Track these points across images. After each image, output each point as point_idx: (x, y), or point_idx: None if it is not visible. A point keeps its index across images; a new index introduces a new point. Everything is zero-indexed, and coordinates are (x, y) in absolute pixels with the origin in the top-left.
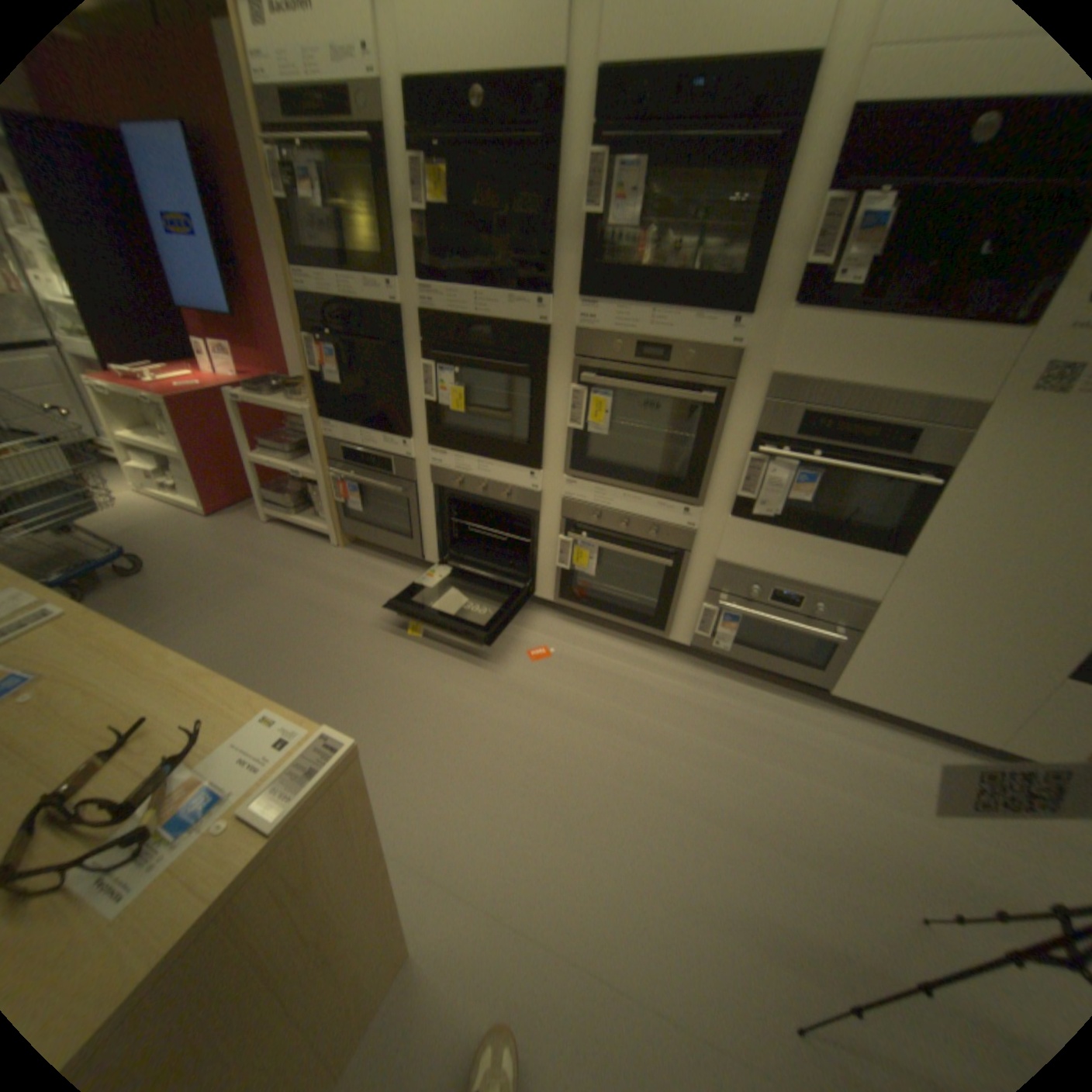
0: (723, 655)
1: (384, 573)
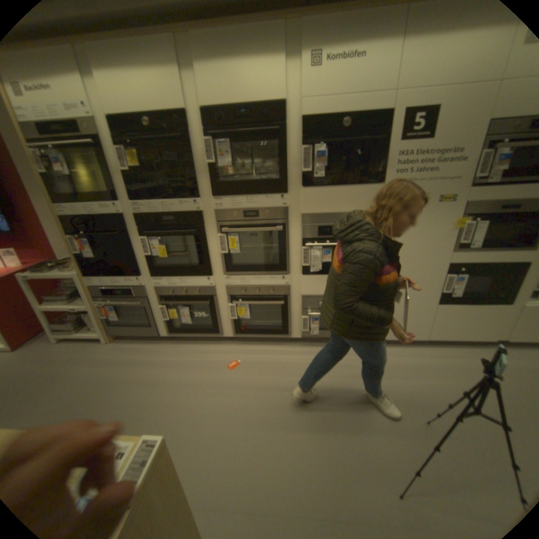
0: (316, 337)
1: (138, 349)
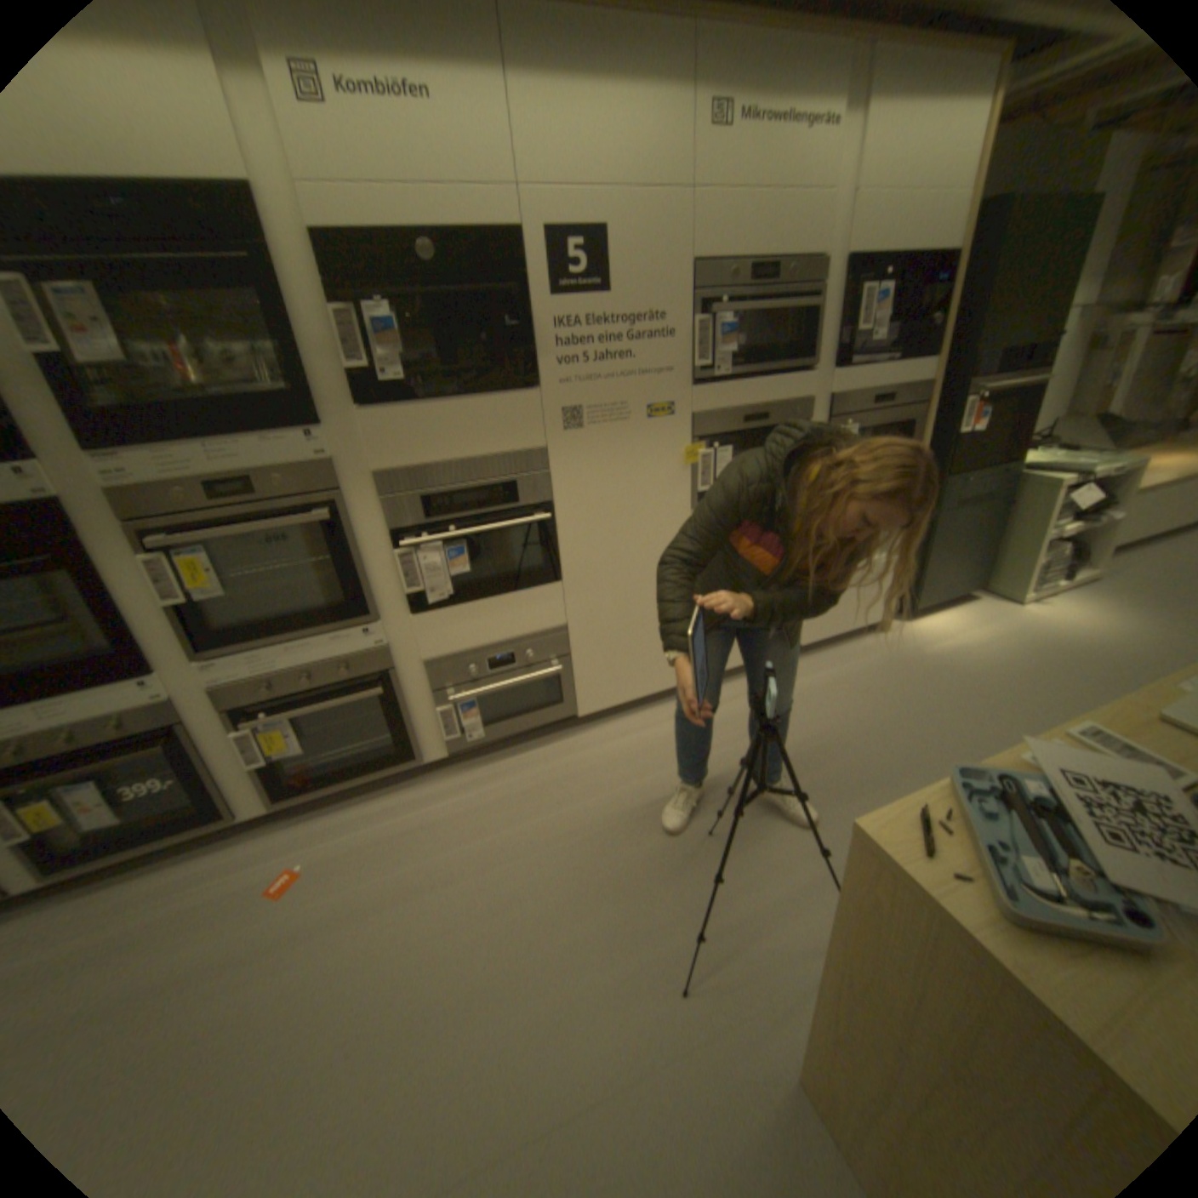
0: (480, 745)
1: None
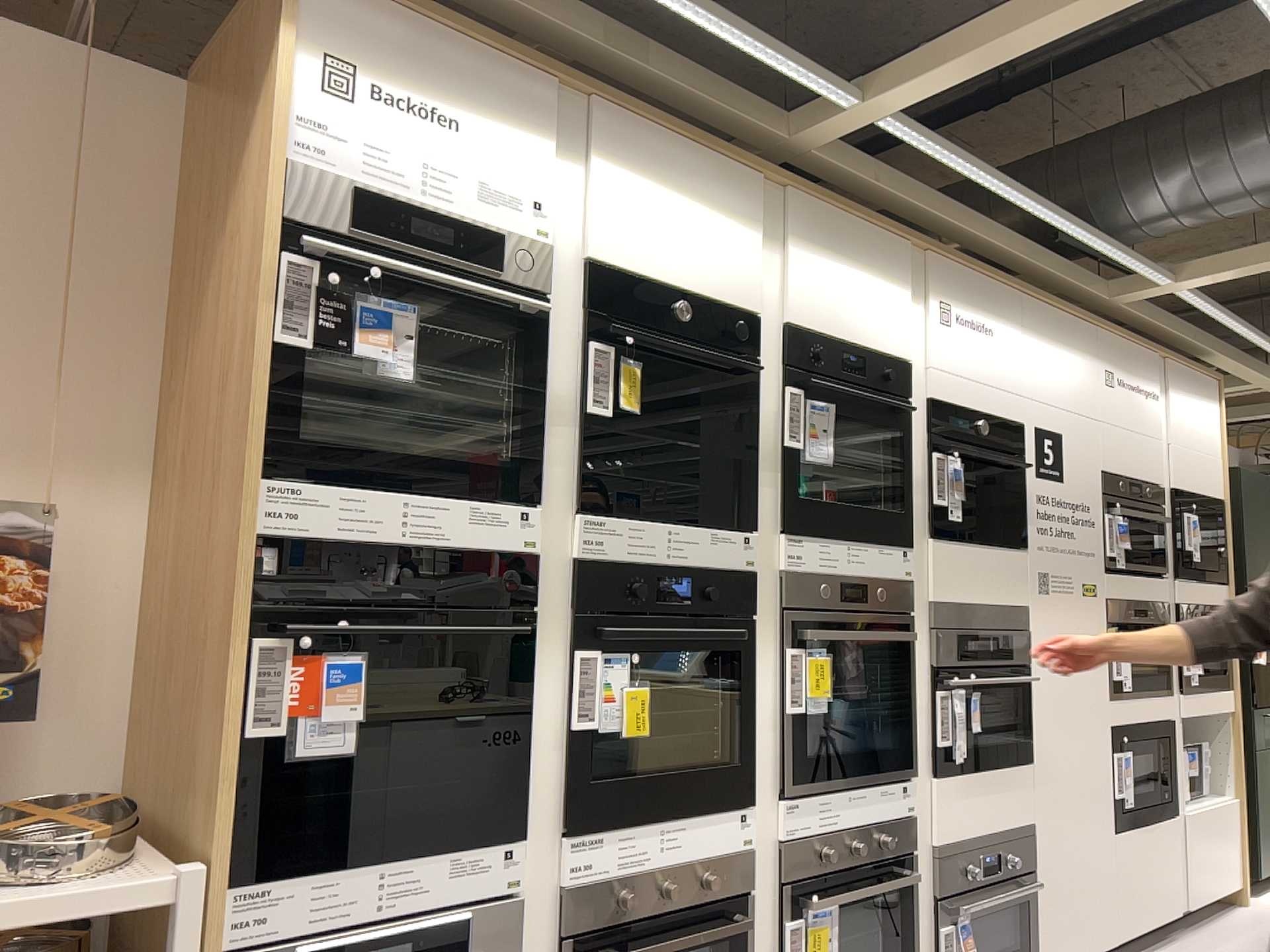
0: None
1: None
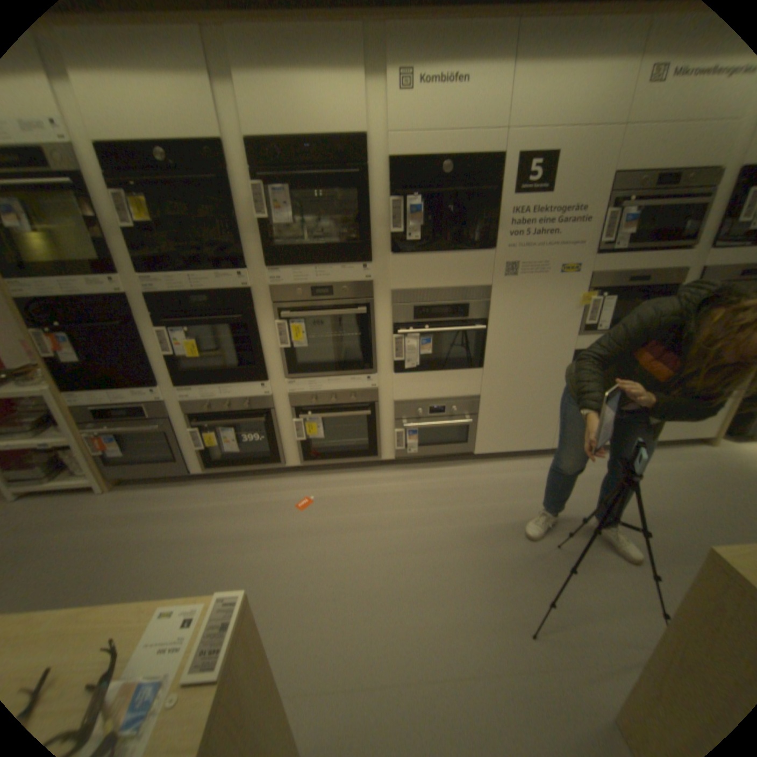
0: (414, 458)
1: (155, 497)
